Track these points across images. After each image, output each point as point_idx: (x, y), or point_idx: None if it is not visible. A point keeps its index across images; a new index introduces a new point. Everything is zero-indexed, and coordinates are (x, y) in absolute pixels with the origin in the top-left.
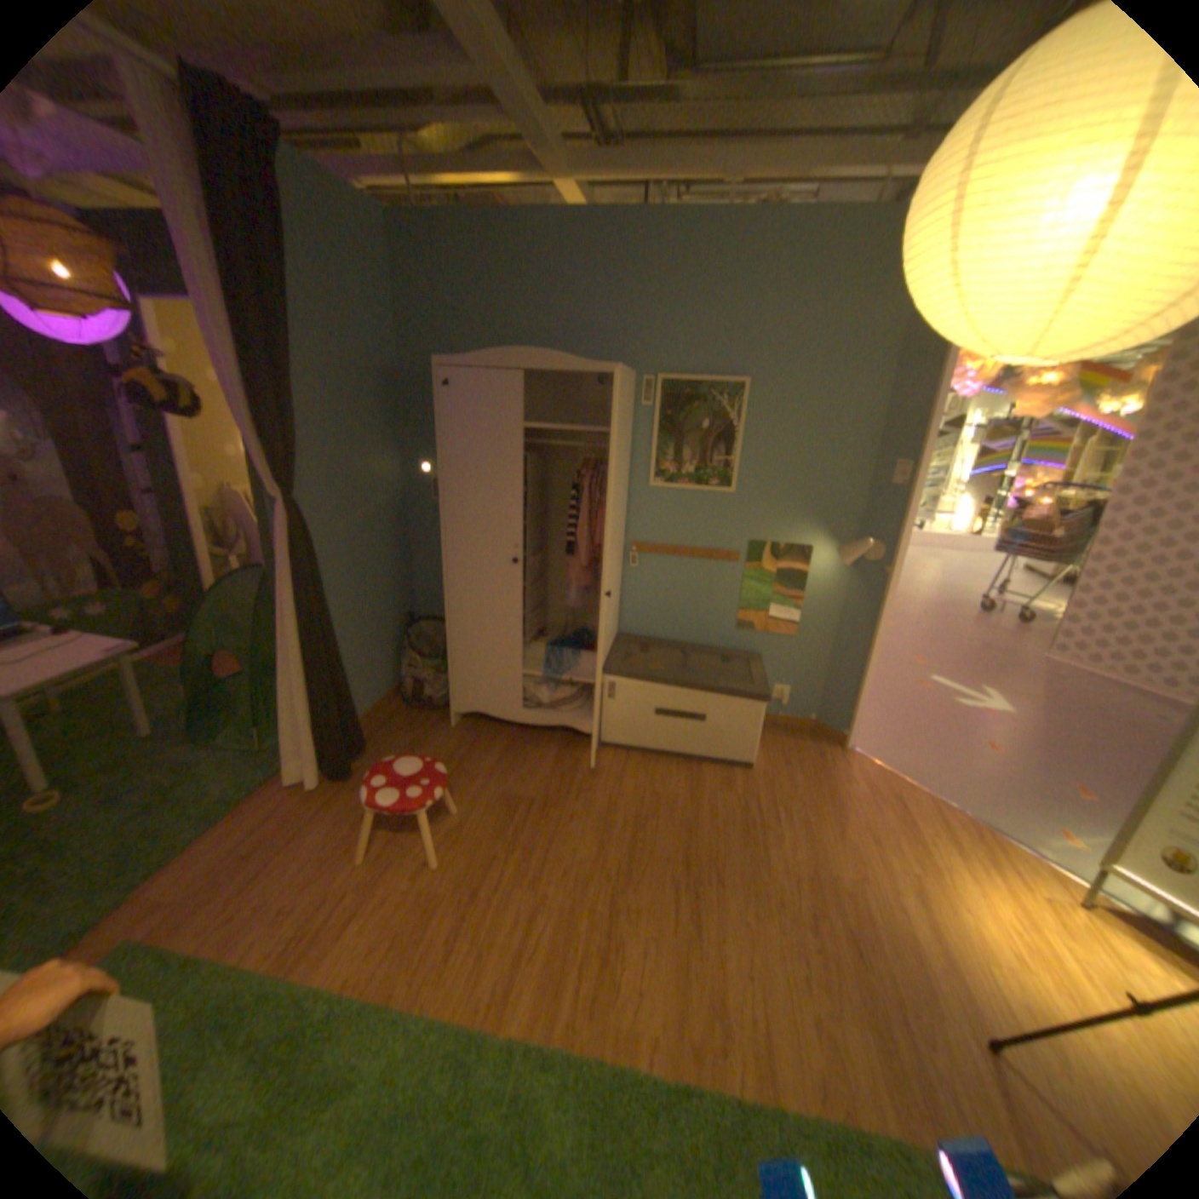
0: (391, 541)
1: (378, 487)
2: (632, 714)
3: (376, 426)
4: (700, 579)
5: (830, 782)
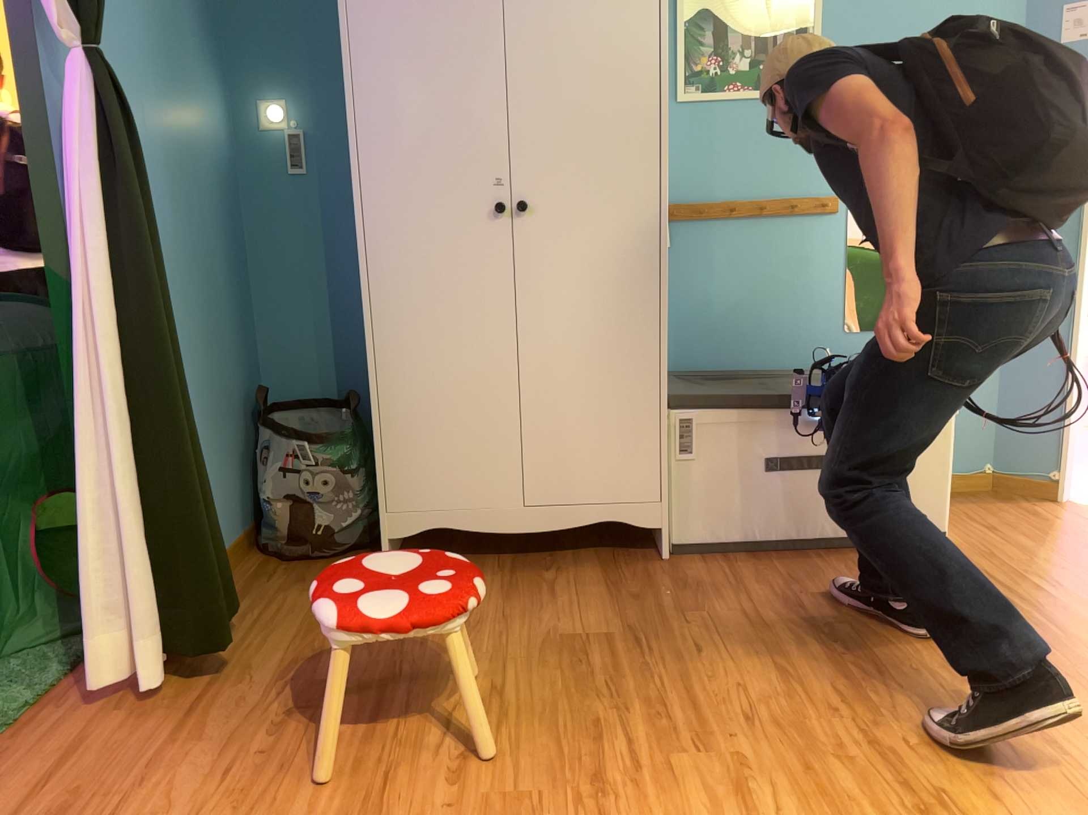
0: (225, 246)
1: (202, 137)
2: (723, 480)
3: (193, 26)
4: (777, 255)
5: (1075, 541)
